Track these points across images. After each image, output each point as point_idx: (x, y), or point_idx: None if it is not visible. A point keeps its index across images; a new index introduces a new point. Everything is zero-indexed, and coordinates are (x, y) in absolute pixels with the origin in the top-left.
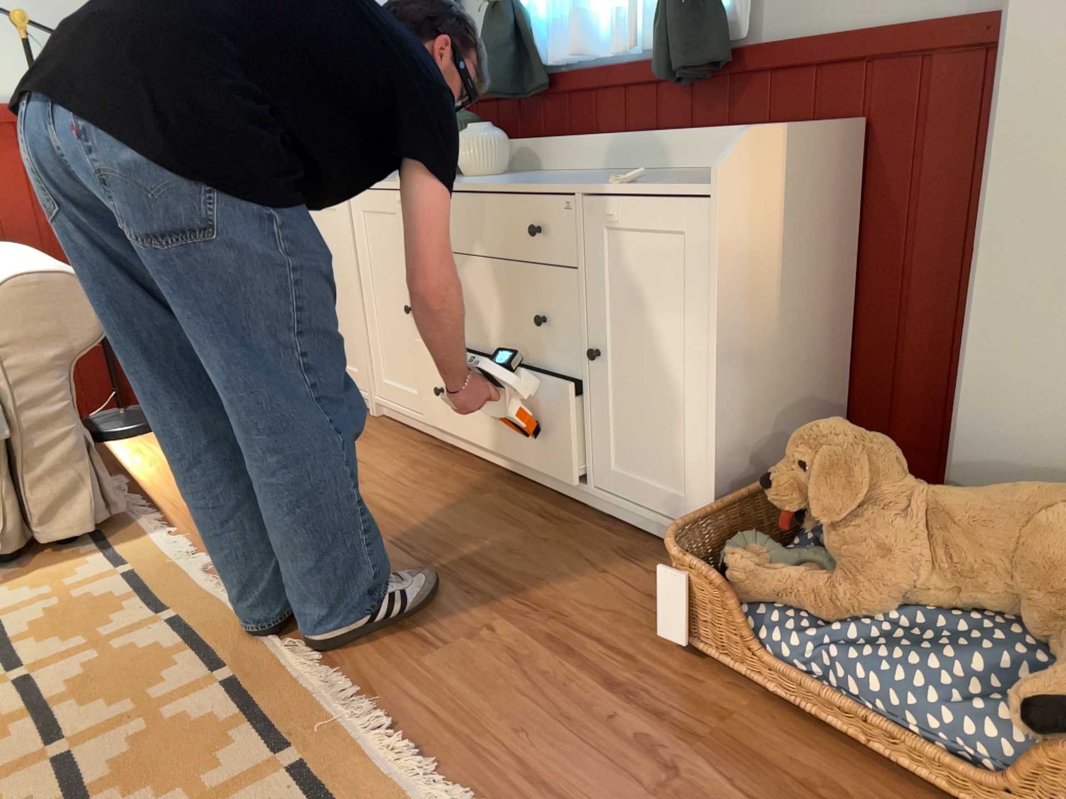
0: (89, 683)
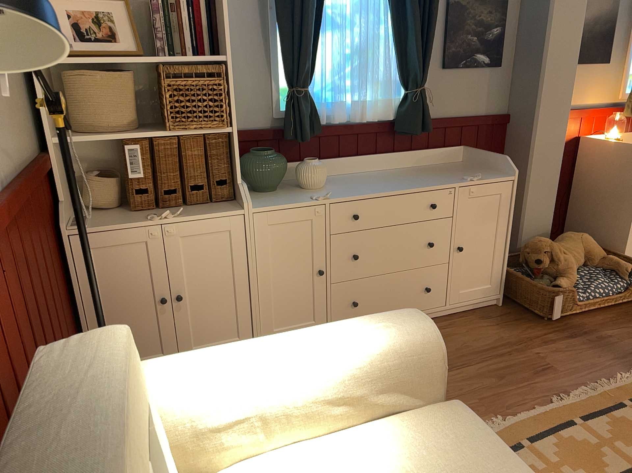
0: (590, 467)
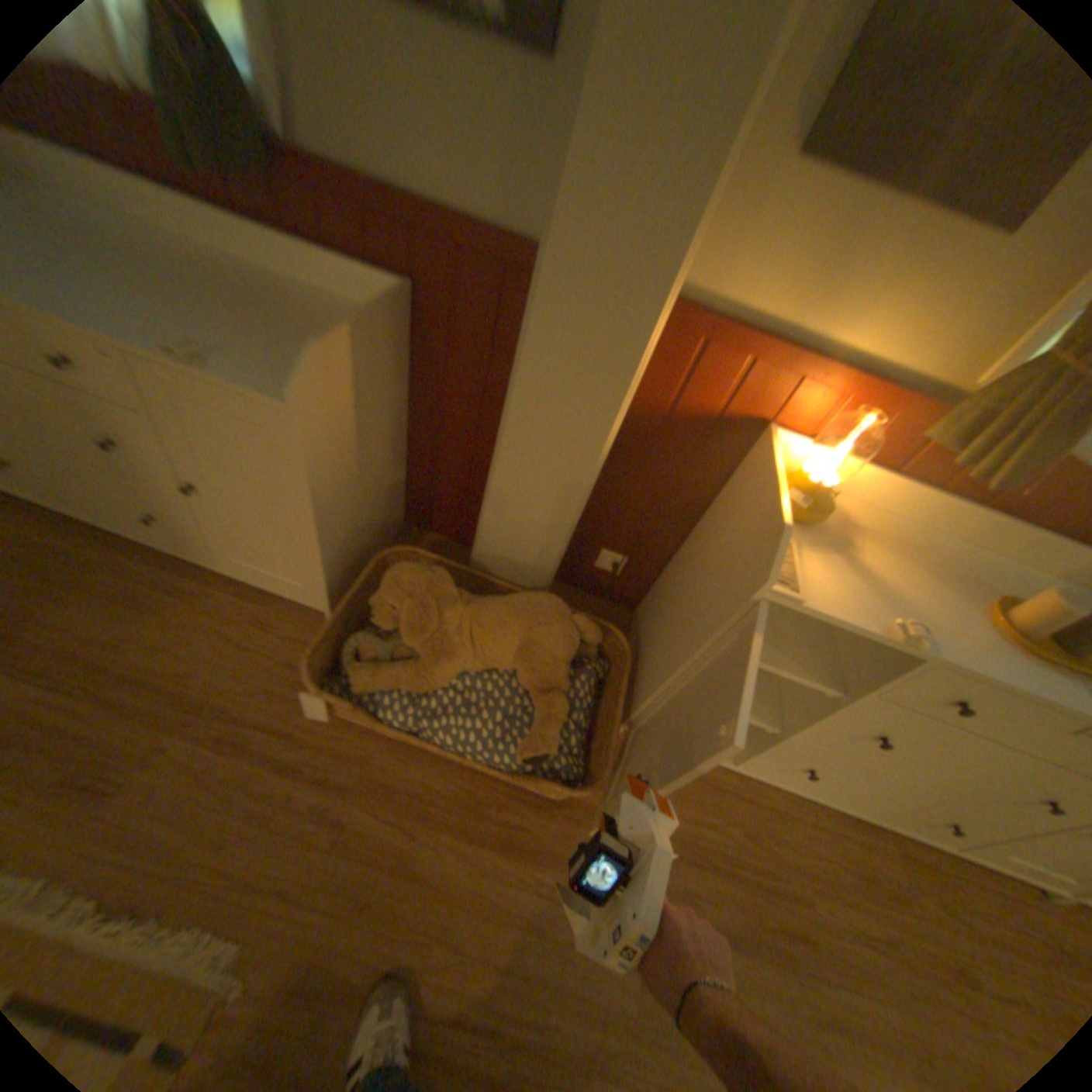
0: None
